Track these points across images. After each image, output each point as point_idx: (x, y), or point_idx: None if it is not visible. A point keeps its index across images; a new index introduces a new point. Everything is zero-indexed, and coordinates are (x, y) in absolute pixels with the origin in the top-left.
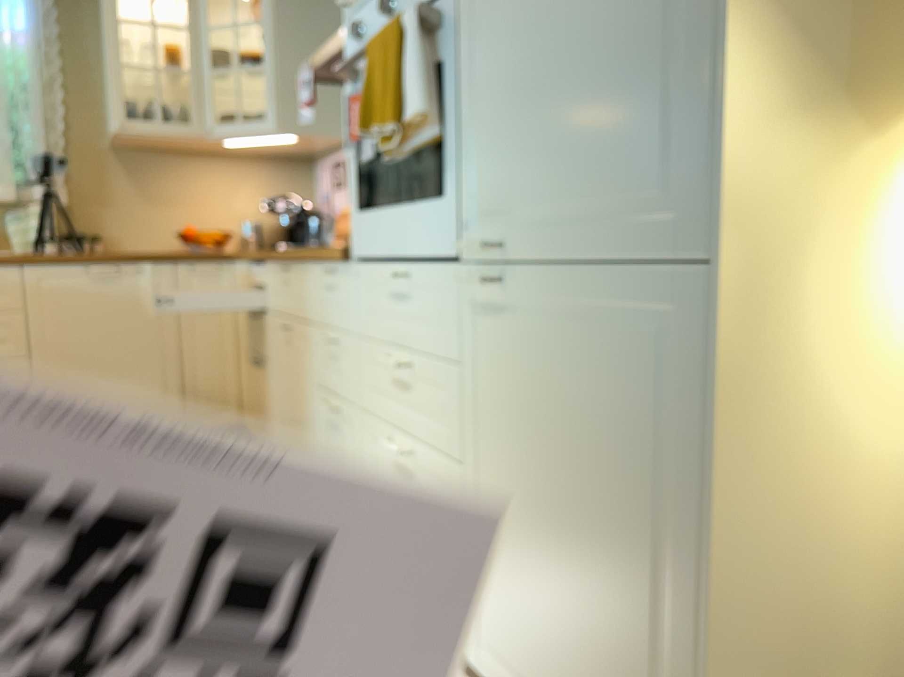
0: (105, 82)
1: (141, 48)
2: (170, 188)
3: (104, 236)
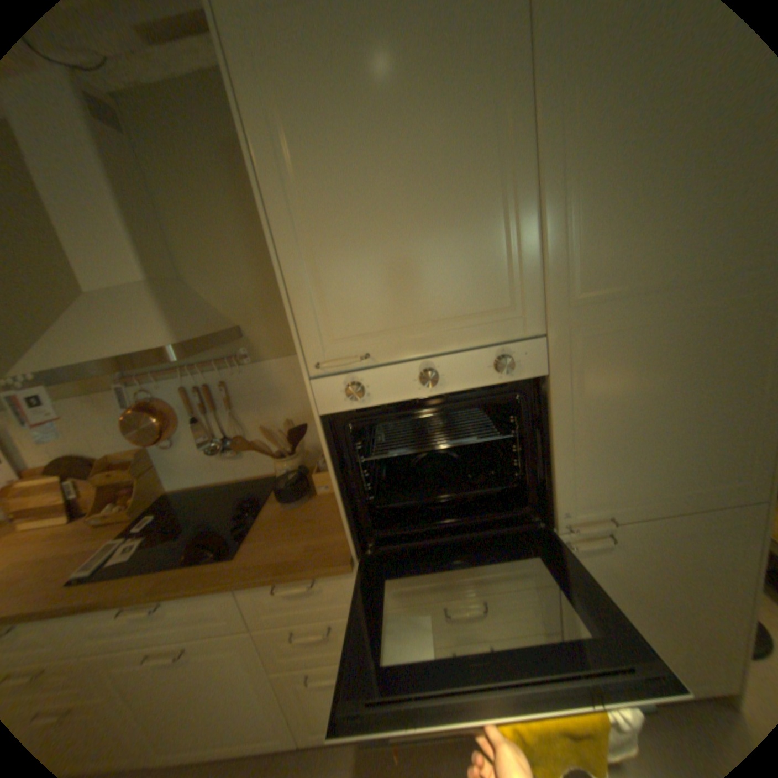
0: None
1: None
2: None
3: None
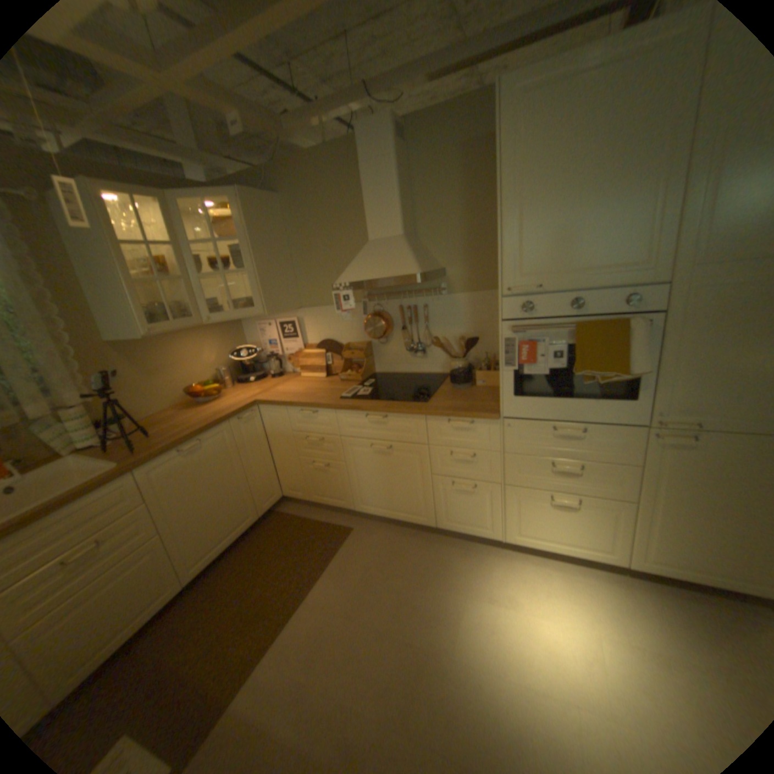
0: (91, 292)
1: (136, 264)
2: (160, 361)
3: (124, 412)
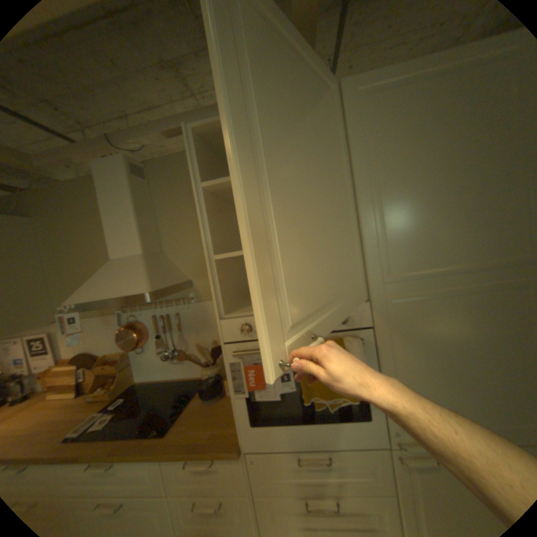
0: None
1: None
2: None
3: None
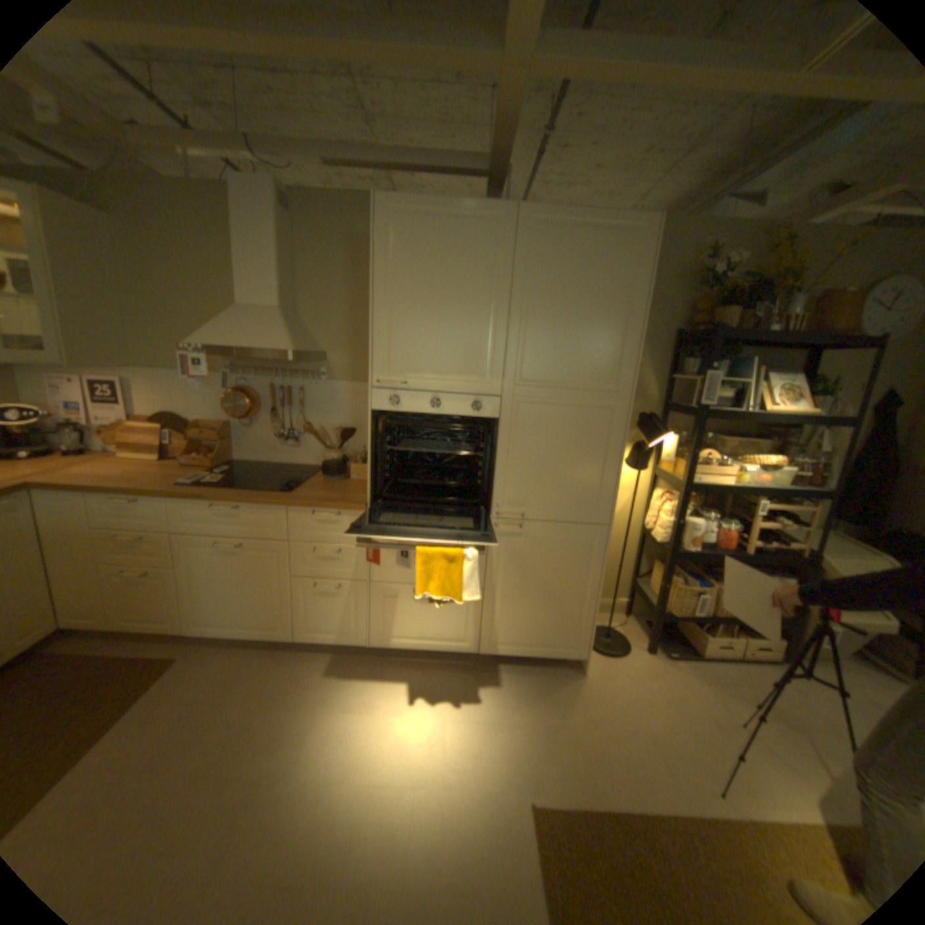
0: None
1: None
2: None
3: None
